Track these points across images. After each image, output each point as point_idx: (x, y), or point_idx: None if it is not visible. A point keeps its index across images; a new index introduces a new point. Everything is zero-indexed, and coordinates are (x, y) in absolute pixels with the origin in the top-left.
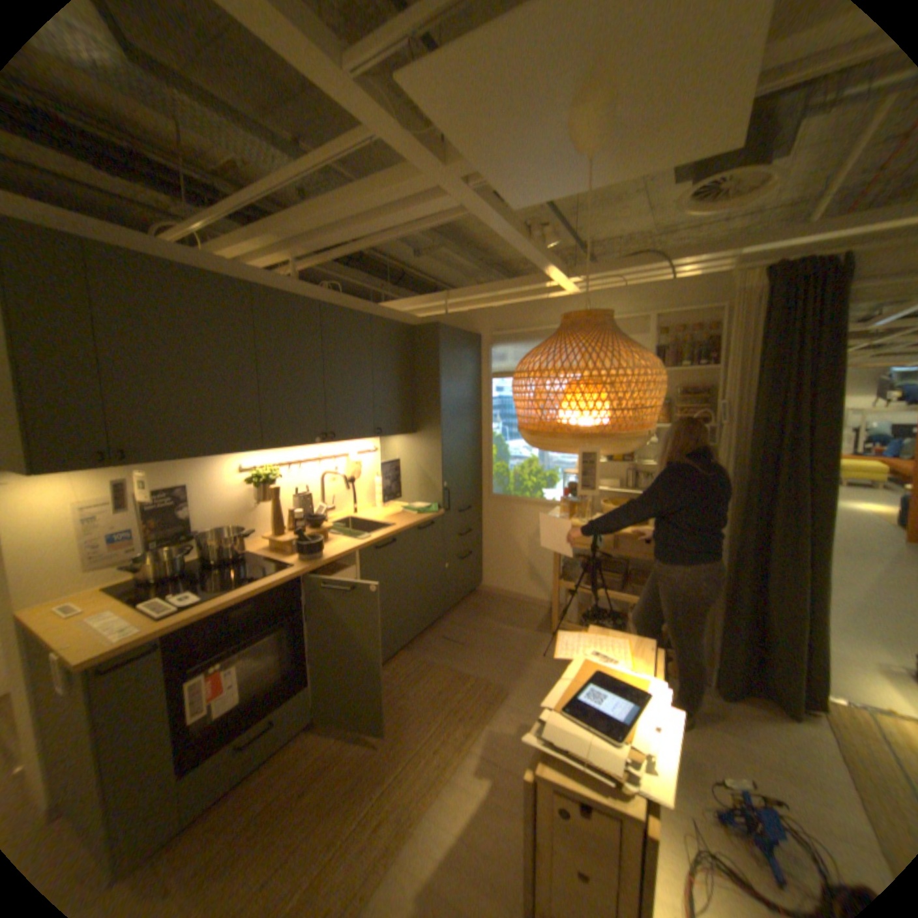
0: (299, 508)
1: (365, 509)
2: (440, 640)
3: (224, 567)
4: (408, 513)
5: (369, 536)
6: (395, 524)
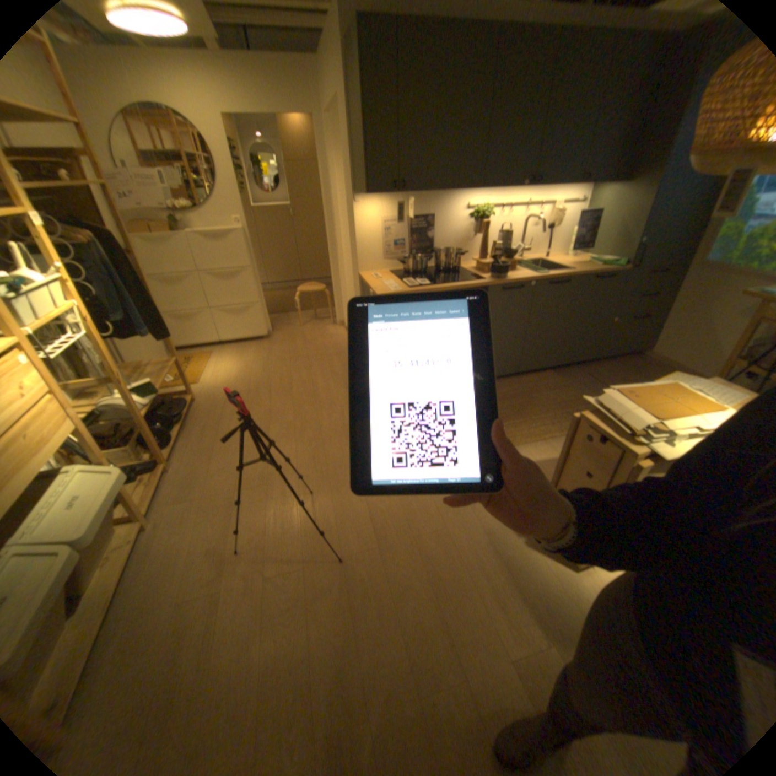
0: (501, 243)
1: (555, 256)
2: (585, 375)
3: (445, 272)
4: (592, 263)
5: (546, 272)
6: (574, 269)
